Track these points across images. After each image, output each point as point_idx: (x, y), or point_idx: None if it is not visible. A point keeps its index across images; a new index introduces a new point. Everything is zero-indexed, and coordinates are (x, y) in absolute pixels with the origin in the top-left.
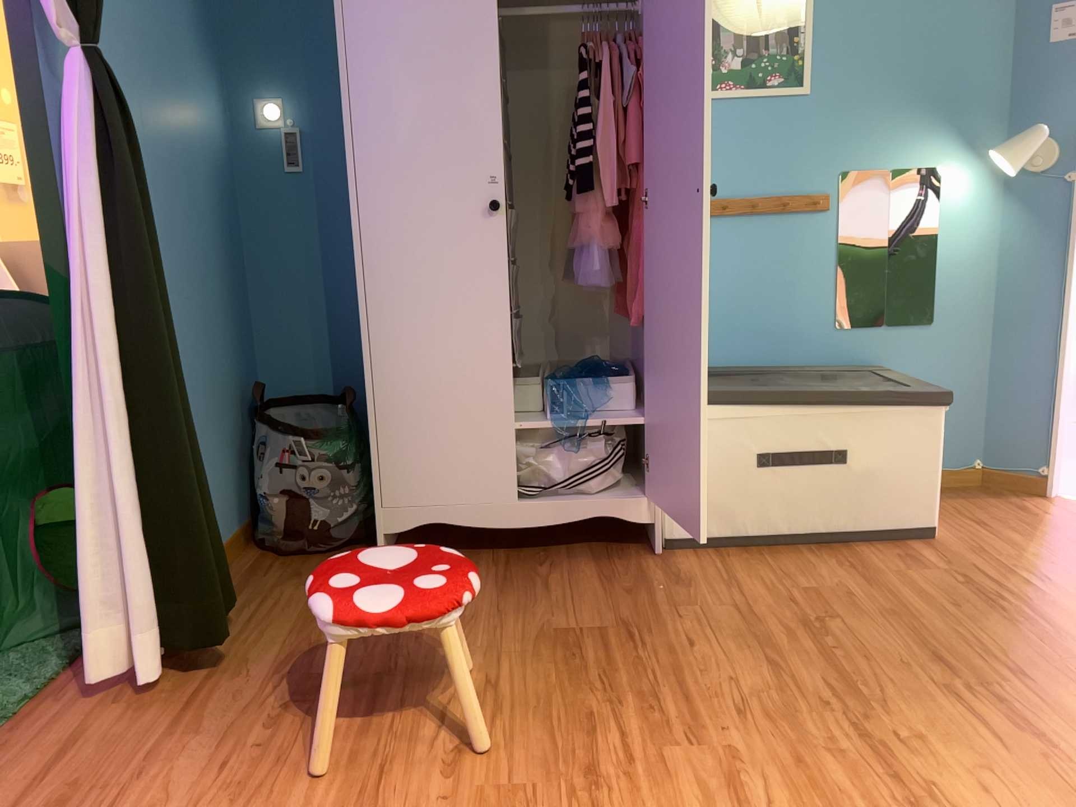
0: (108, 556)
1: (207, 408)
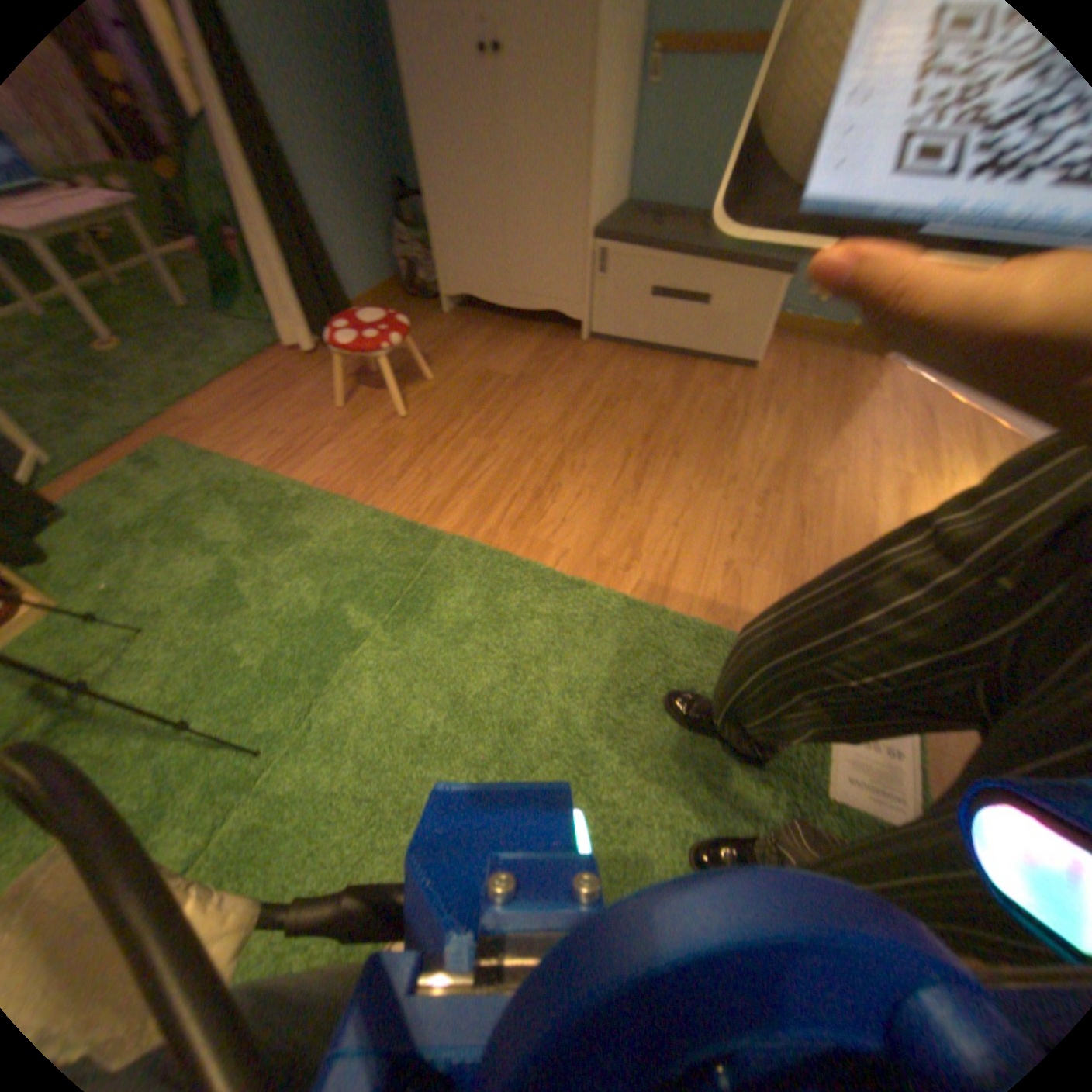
0: (274, 286)
1: (355, 196)
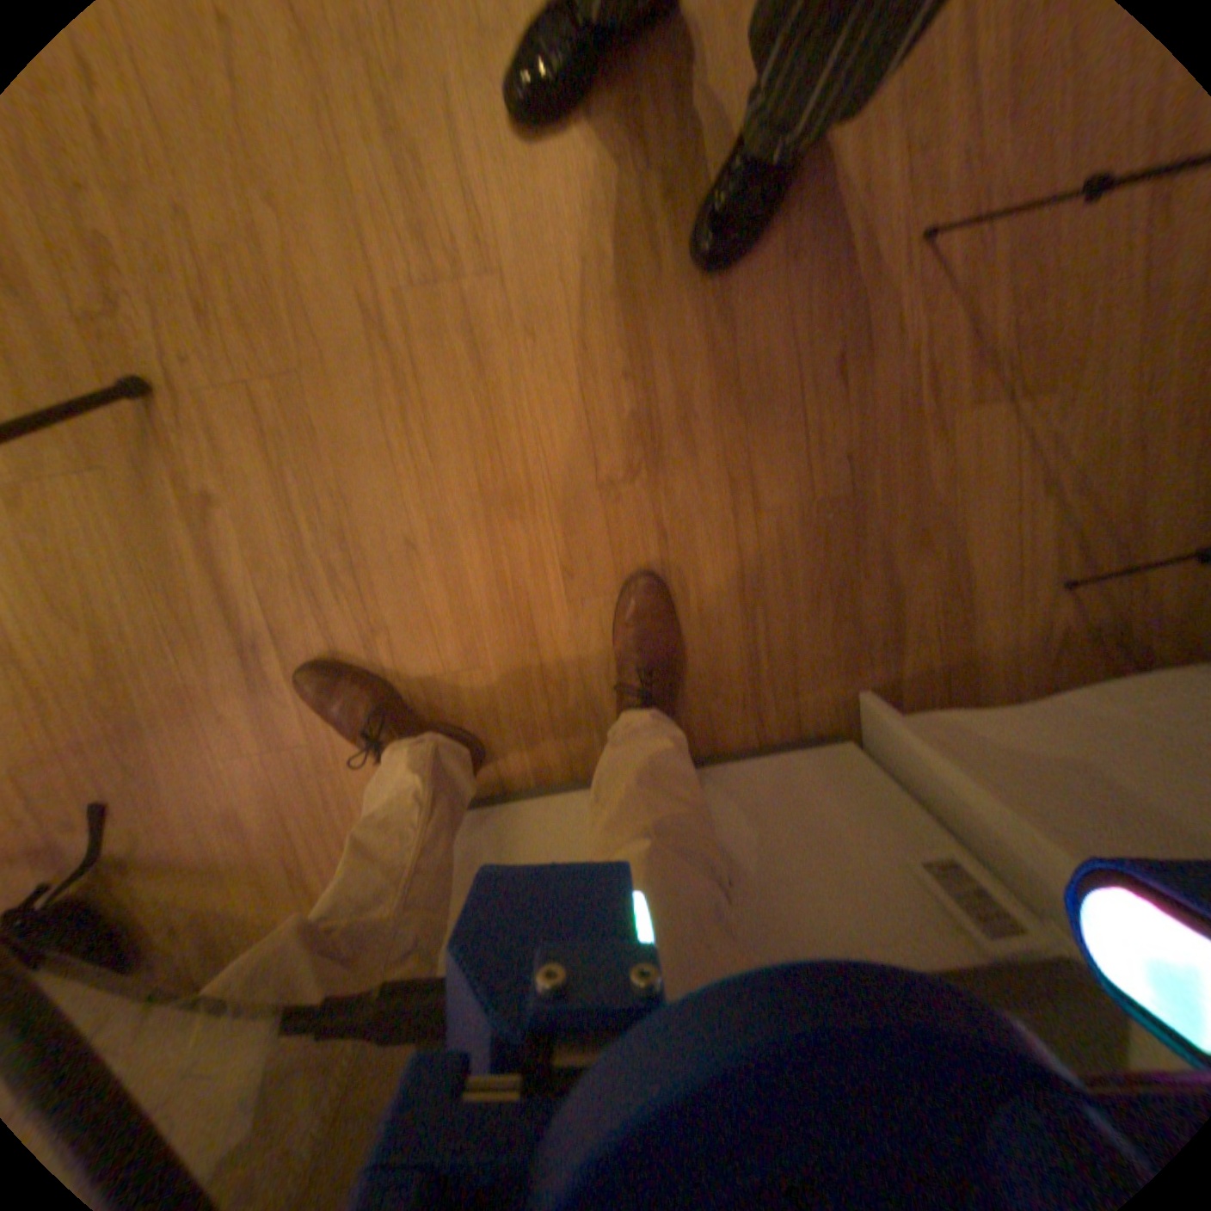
0: None
1: None
